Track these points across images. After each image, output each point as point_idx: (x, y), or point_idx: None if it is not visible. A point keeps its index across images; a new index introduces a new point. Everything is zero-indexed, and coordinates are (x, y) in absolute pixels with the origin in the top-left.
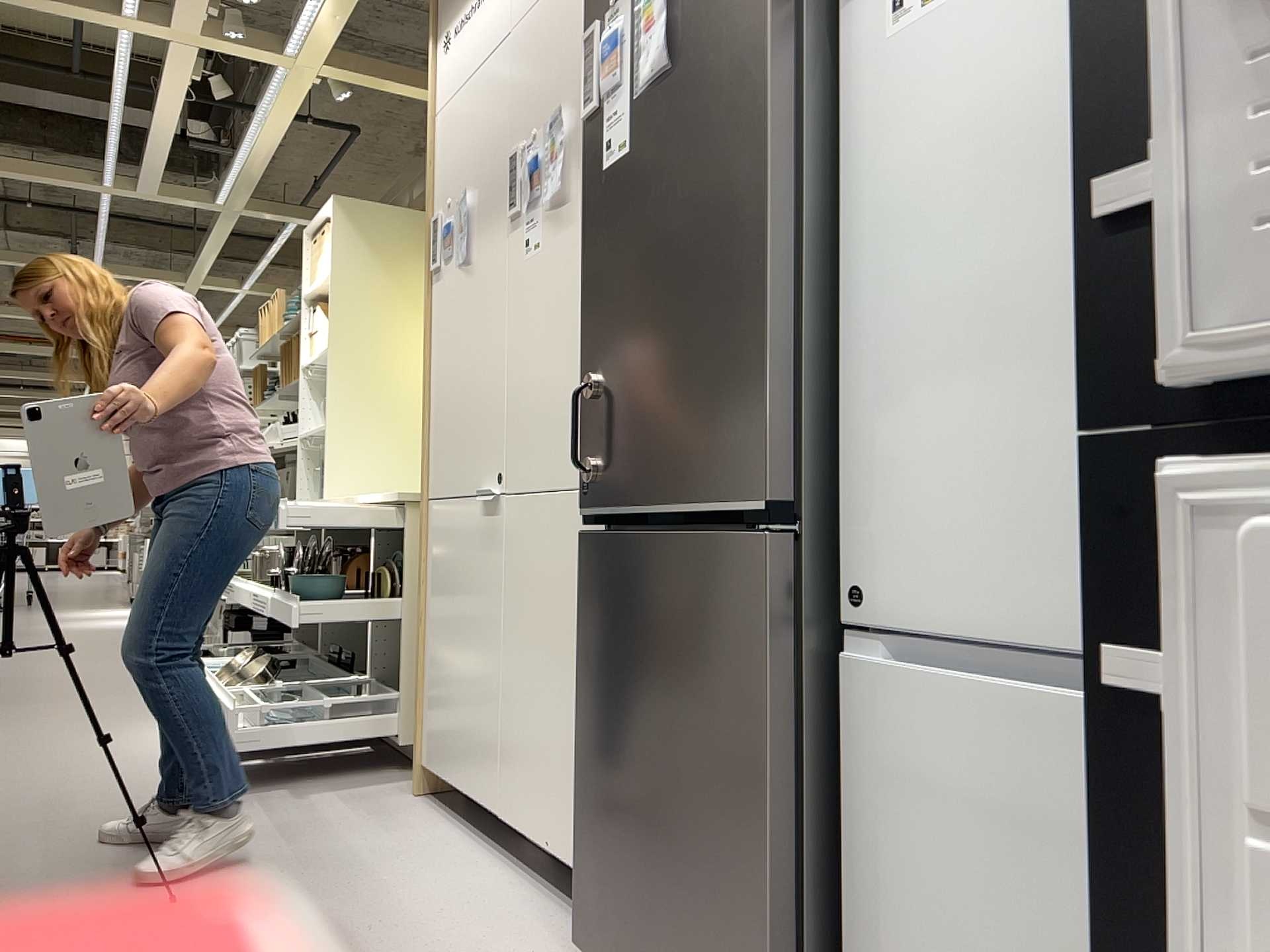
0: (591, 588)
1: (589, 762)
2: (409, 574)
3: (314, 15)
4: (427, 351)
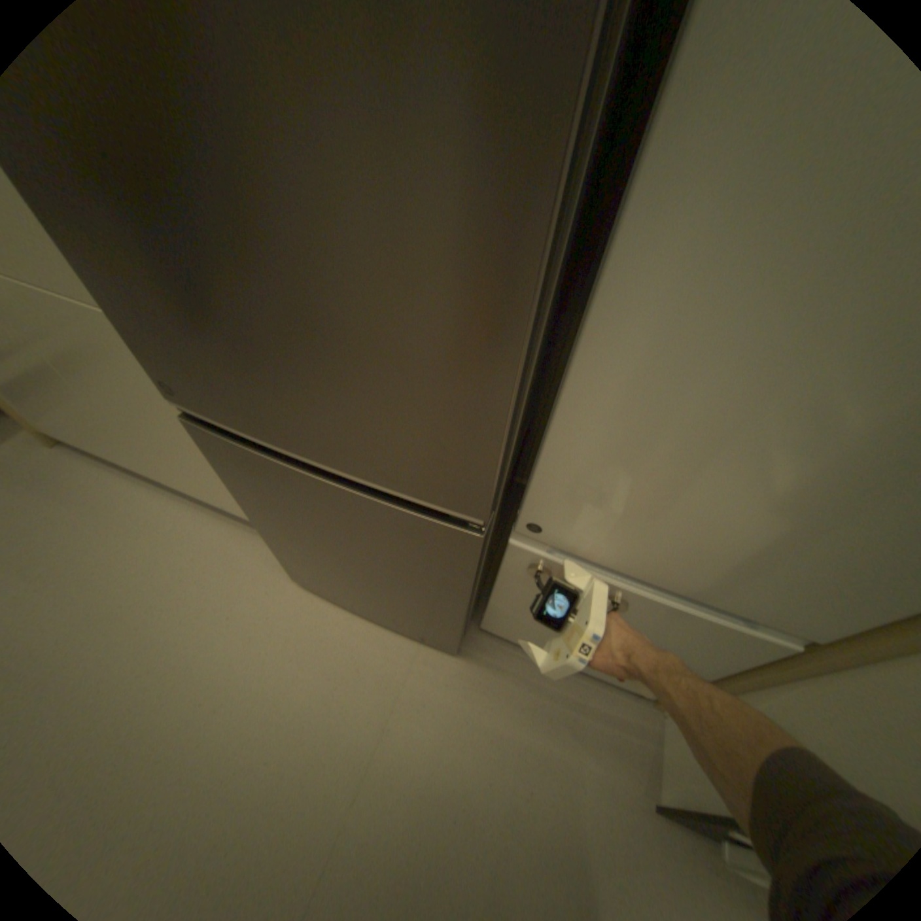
0: (225, 460)
1: (274, 535)
2: None
3: None
4: None
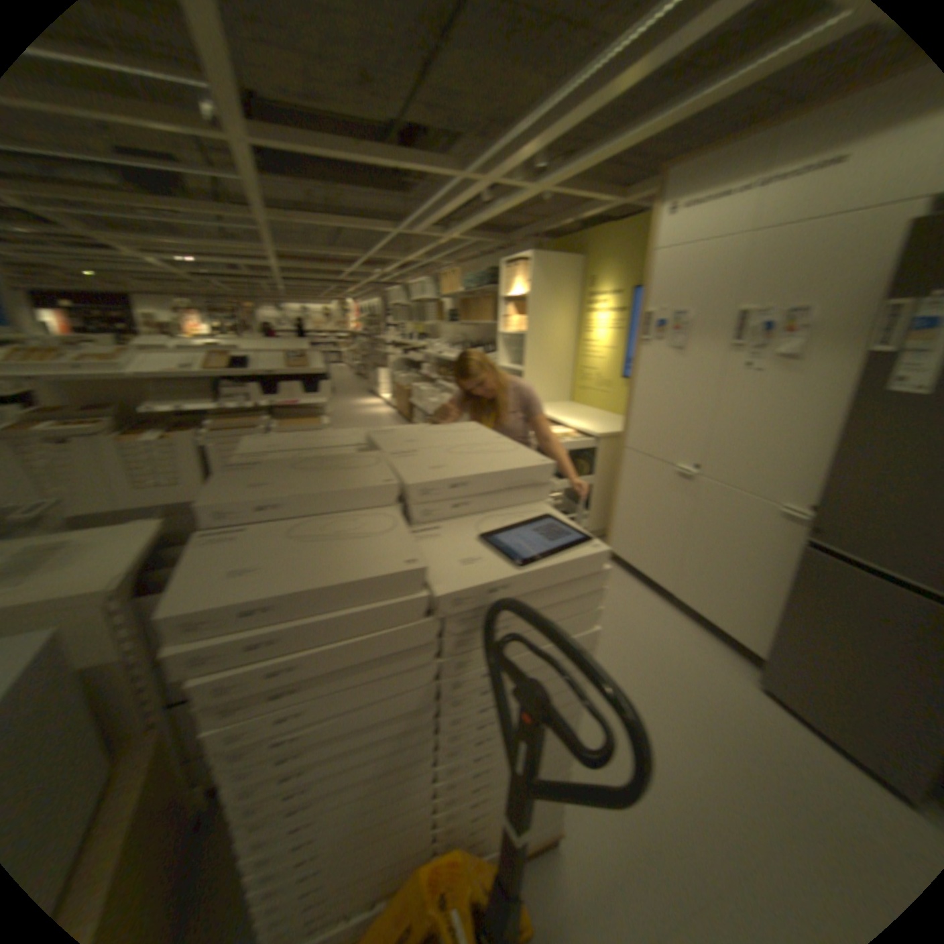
0: (813, 572)
1: (792, 632)
2: (597, 467)
3: (564, 167)
4: (632, 379)
